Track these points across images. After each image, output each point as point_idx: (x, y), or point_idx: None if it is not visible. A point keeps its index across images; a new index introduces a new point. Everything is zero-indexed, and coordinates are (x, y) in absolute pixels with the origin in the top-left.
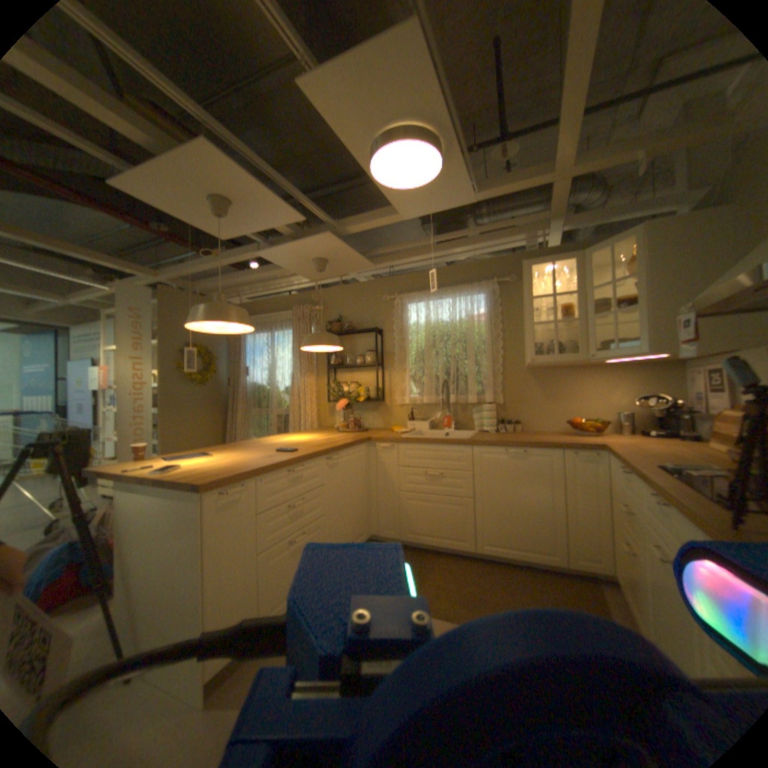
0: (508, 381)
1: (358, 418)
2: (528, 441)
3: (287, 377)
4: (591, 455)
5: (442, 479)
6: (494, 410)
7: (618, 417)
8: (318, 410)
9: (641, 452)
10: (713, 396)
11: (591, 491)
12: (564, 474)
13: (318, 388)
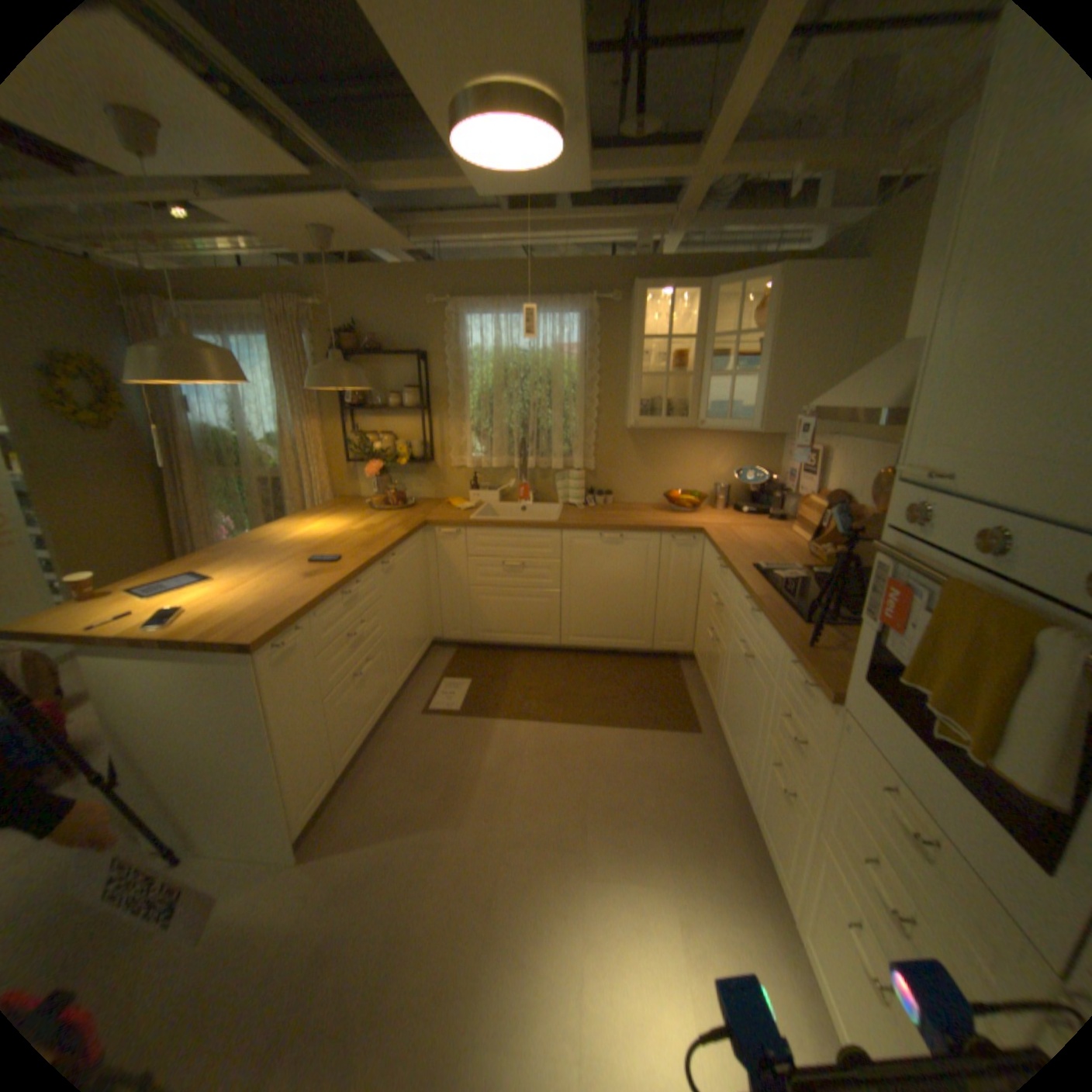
0: (600, 441)
1: (397, 486)
2: (624, 525)
3: (267, 417)
4: (688, 540)
5: (524, 570)
6: (582, 479)
7: (714, 489)
8: (330, 472)
9: (736, 541)
10: (804, 477)
11: (682, 576)
12: (658, 559)
13: (325, 438)
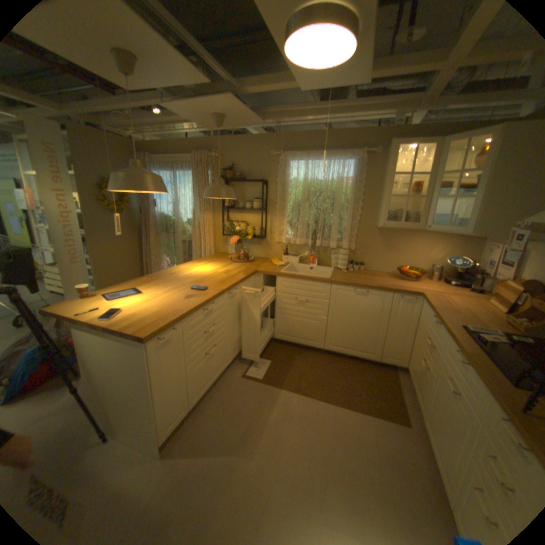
0: (360, 233)
1: (246, 250)
2: (371, 285)
3: (189, 211)
4: (412, 299)
5: (307, 303)
6: (347, 254)
7: (432, 267)
8: (215, 240)
9: (449, 305)
10: (503, 267)
11: (406, 320)
12: (391, 308)
13: (214, 223)
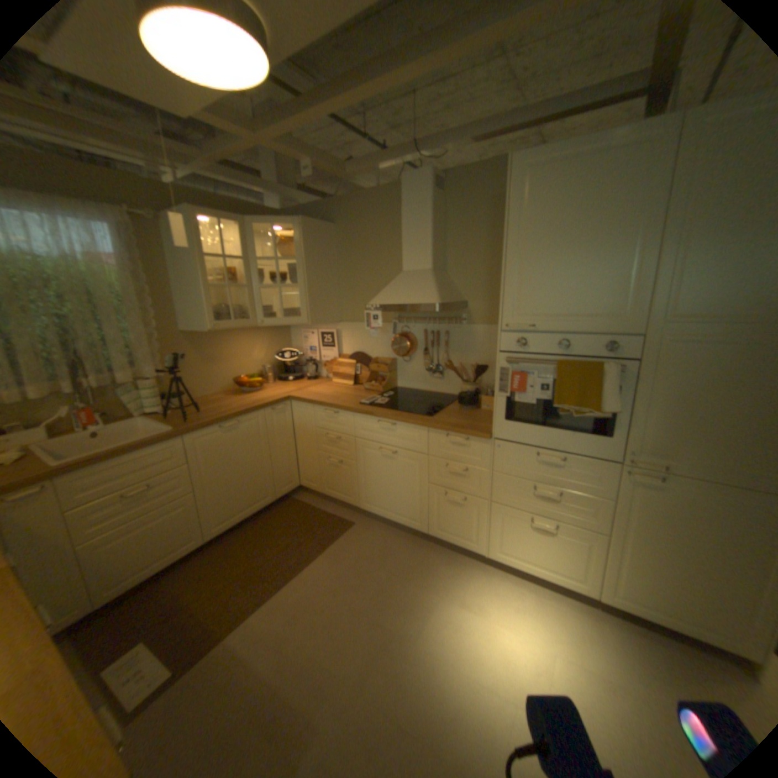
0: (156, 348)
1: None
2: (235, 411)
3: None
4: (282, 407)
5: (148, 492)
6: (154, 386)
7: (261, 369)
8: None
9: (320, 395)
10: (323, 349)
11: (282, 434)
12: (265, 429)
13: None
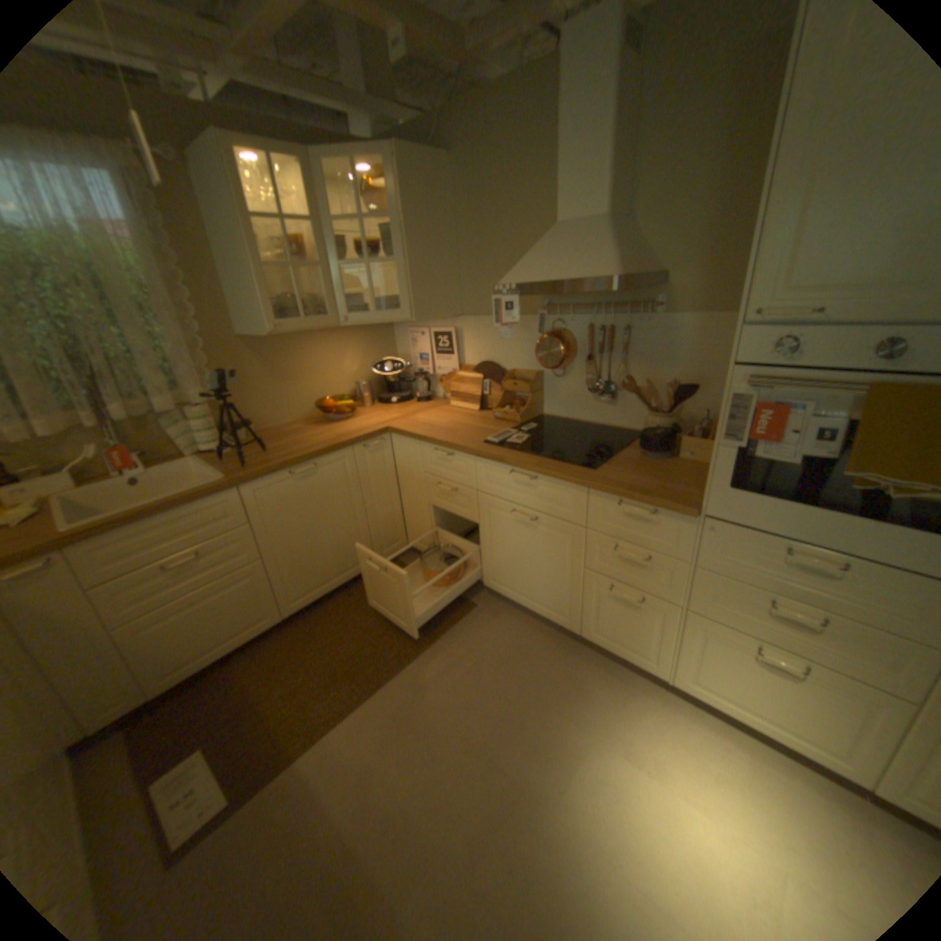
0: (209, 361)
1: None
2: (312, 451)
3: None
4: (379, 443)
5: (200, 562)
6: (209, 415)
7: (355, 388)
8: None
9: (431, 427)
10: (438, 358)
11: (381, 480)
12: (356, 474)
13: None
